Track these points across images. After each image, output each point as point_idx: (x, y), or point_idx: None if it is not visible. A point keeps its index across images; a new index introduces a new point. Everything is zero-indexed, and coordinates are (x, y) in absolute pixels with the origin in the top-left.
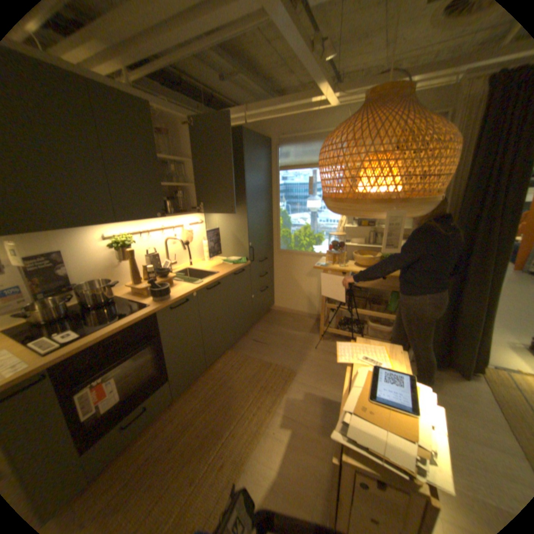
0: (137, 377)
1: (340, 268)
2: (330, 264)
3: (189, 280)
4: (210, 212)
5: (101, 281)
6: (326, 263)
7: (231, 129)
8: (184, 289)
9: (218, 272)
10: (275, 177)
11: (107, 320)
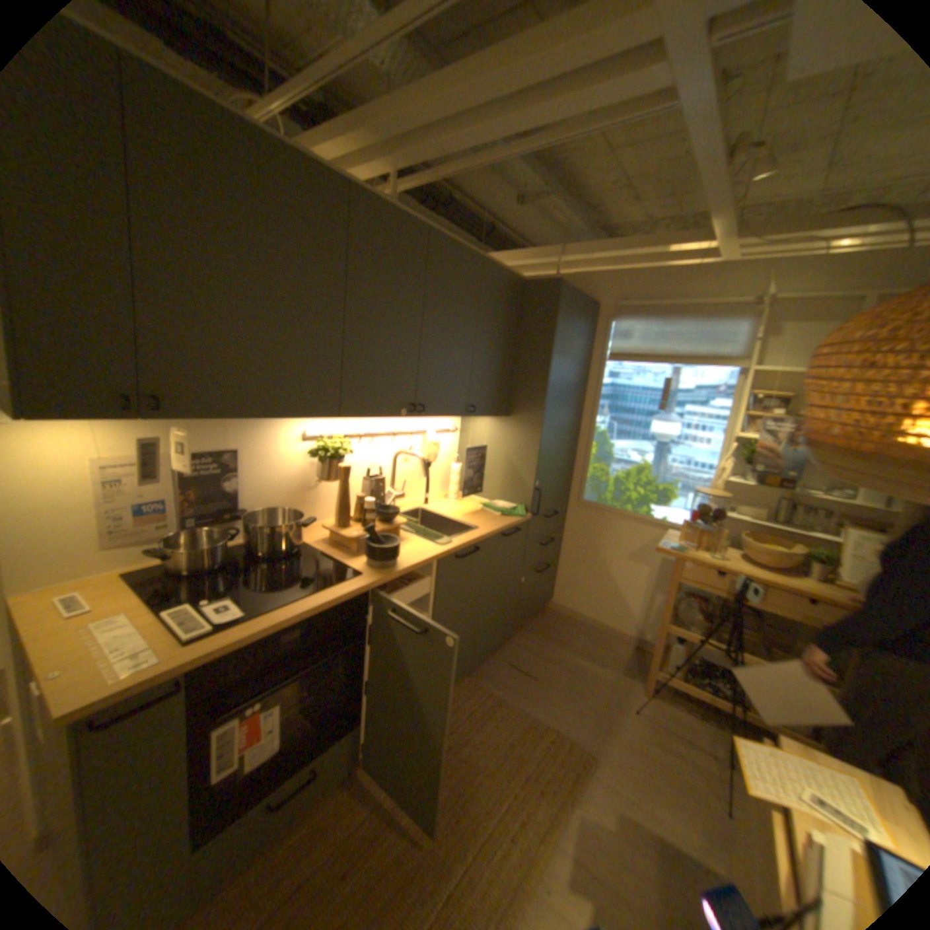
0: (313, 708)
1: (713, 562)
2: (690, 548)
3: (424, 533)
4: (478, 416)
5: (285, 511)
6: (681, 545)
7: (540, 281)
8: (418, 550)
9: (476, 527)
10: (596, 370)
11: (290, 590)
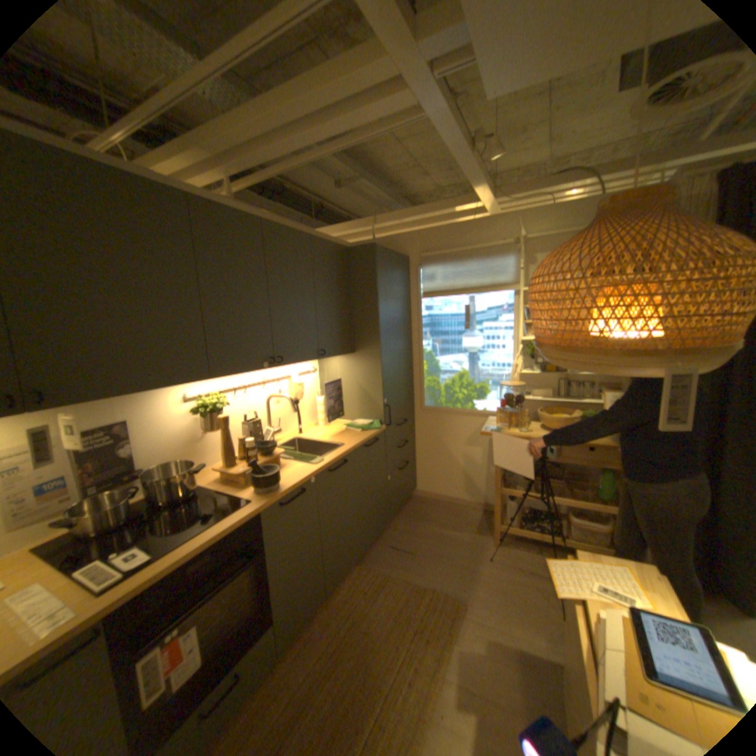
0: (227, 622)
1: (521, 435)
2: (504, 427)
3: (301, 458)
4: (329, 357)
5: (178, 463)
6: (498, 426)
7: (359, 247)
8: (297, 472)
9: (343, 444)
10: (416, 306)
11: (190, 528)
